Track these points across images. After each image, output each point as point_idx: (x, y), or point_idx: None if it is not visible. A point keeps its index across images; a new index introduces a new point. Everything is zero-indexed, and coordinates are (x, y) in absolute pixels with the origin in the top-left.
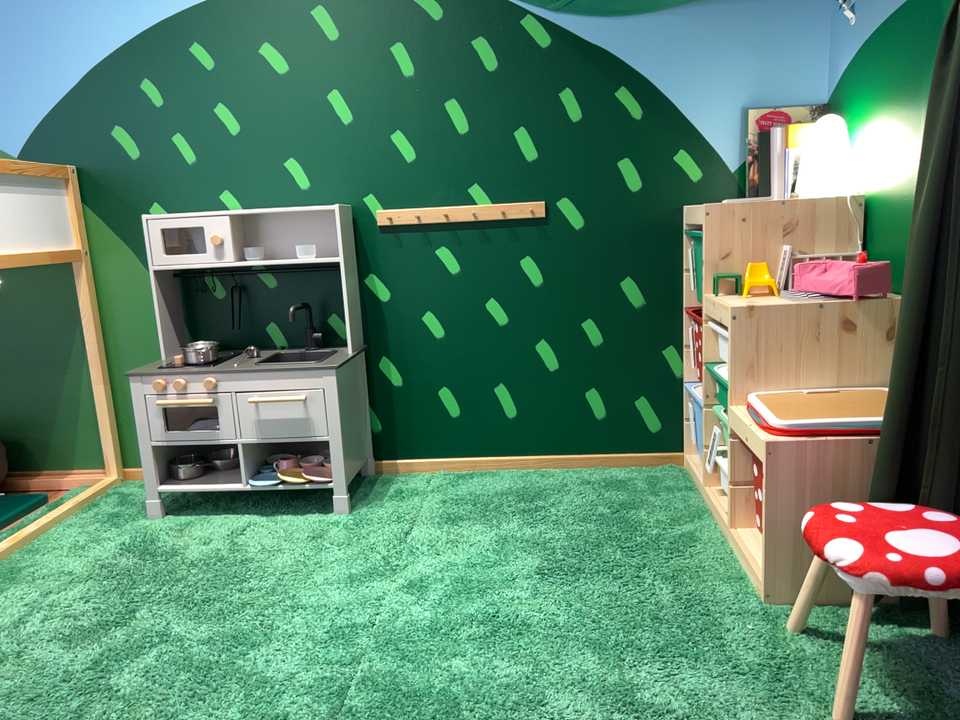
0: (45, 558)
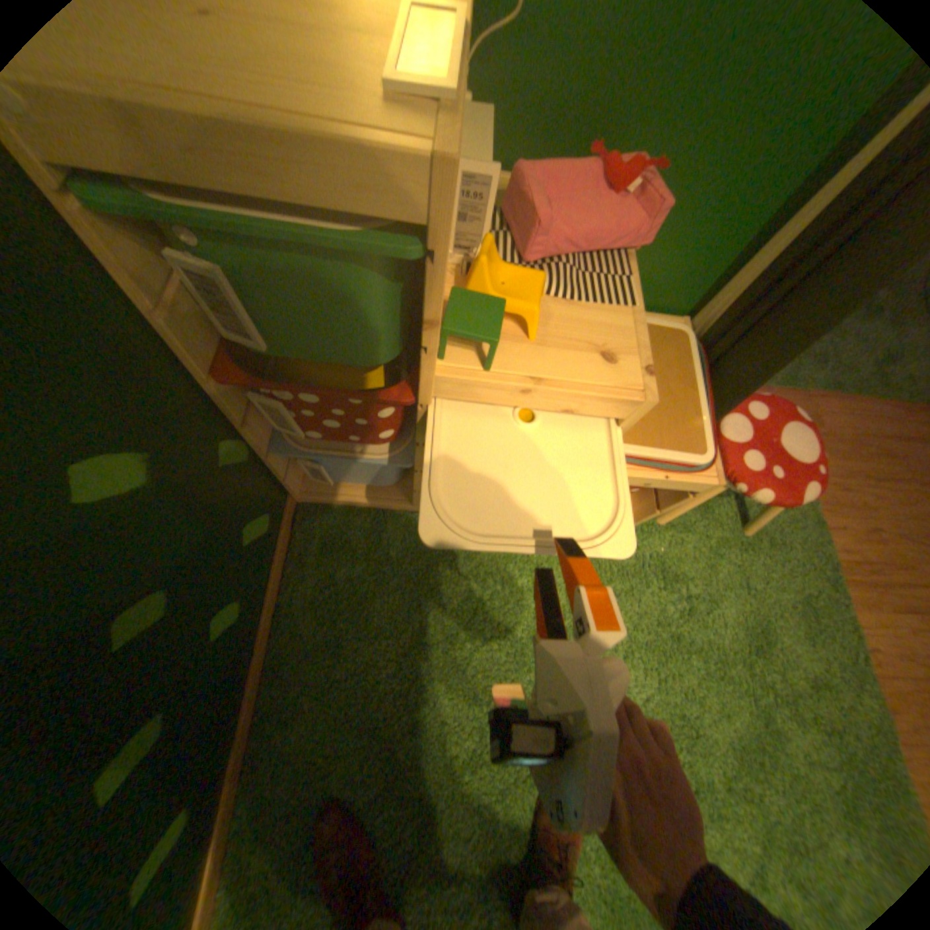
0: None
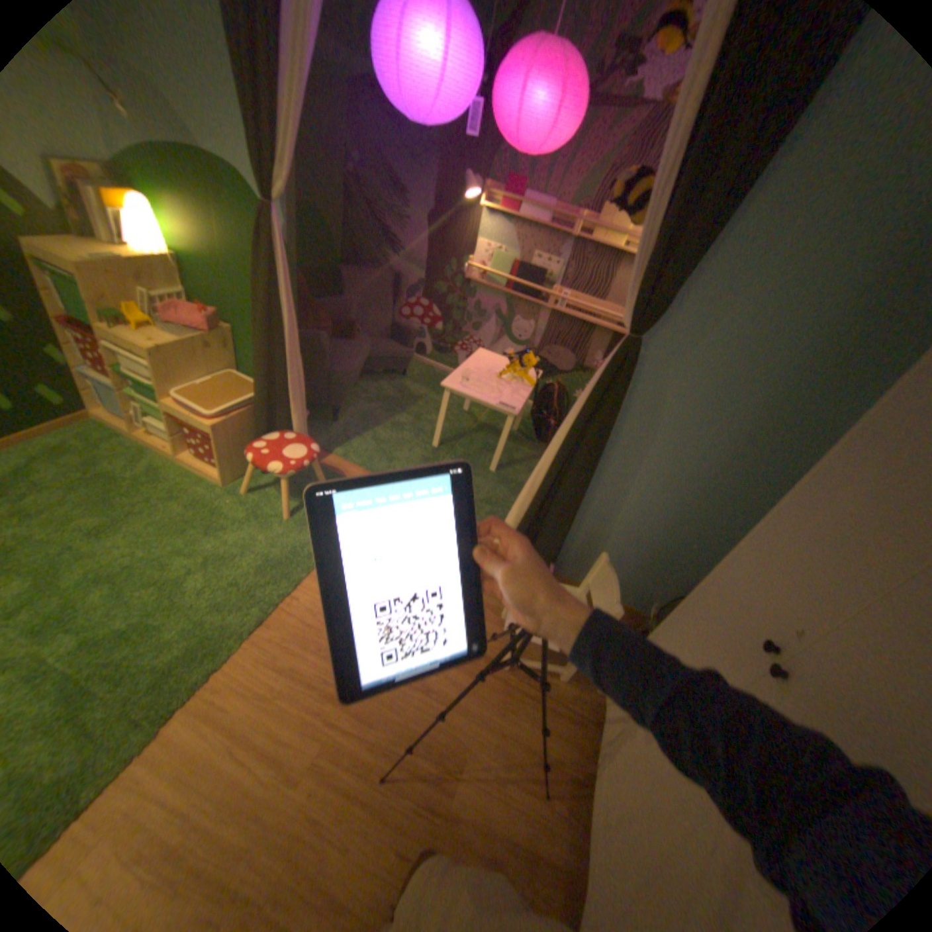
0: None
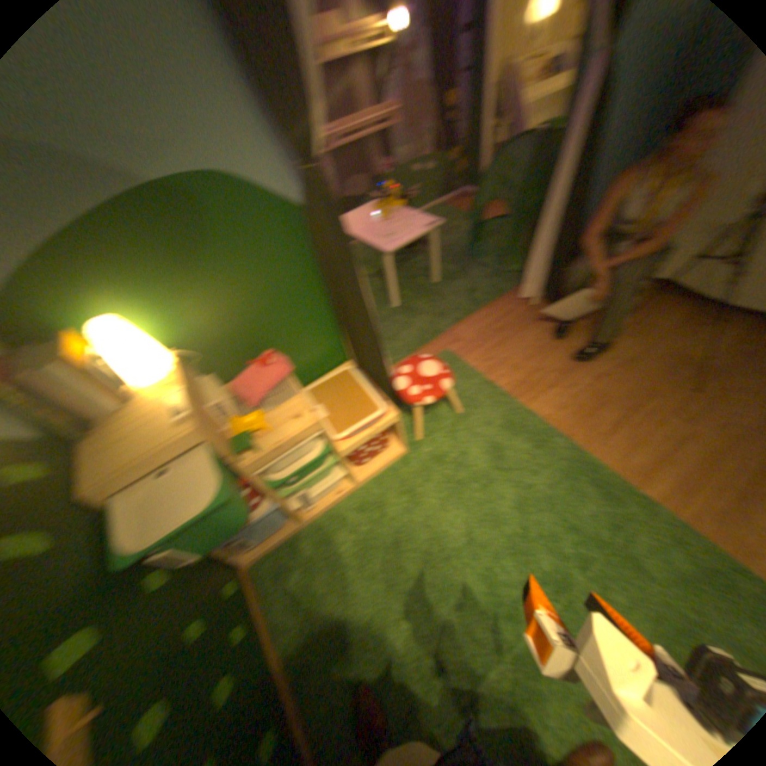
0: None
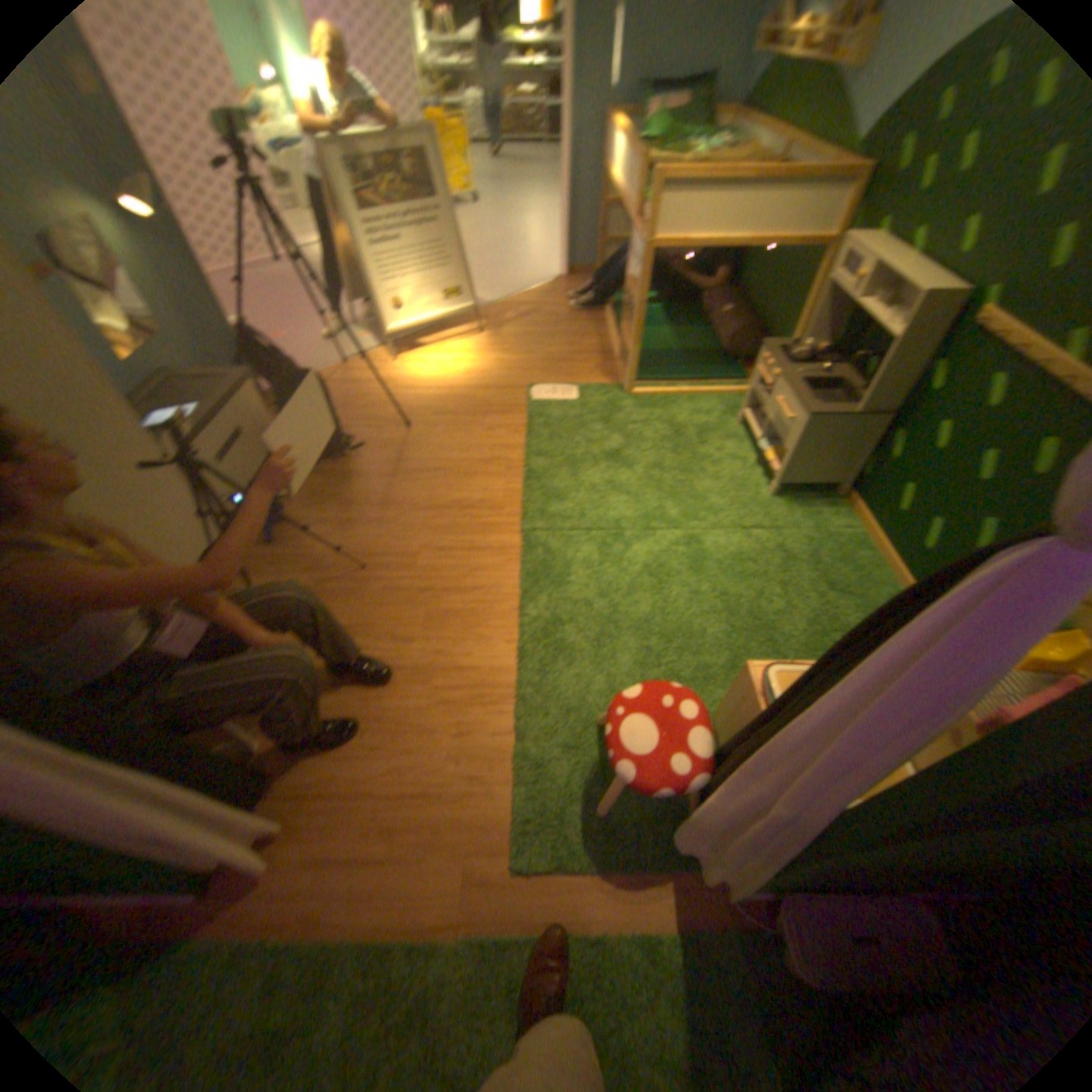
0: (684, 408)
